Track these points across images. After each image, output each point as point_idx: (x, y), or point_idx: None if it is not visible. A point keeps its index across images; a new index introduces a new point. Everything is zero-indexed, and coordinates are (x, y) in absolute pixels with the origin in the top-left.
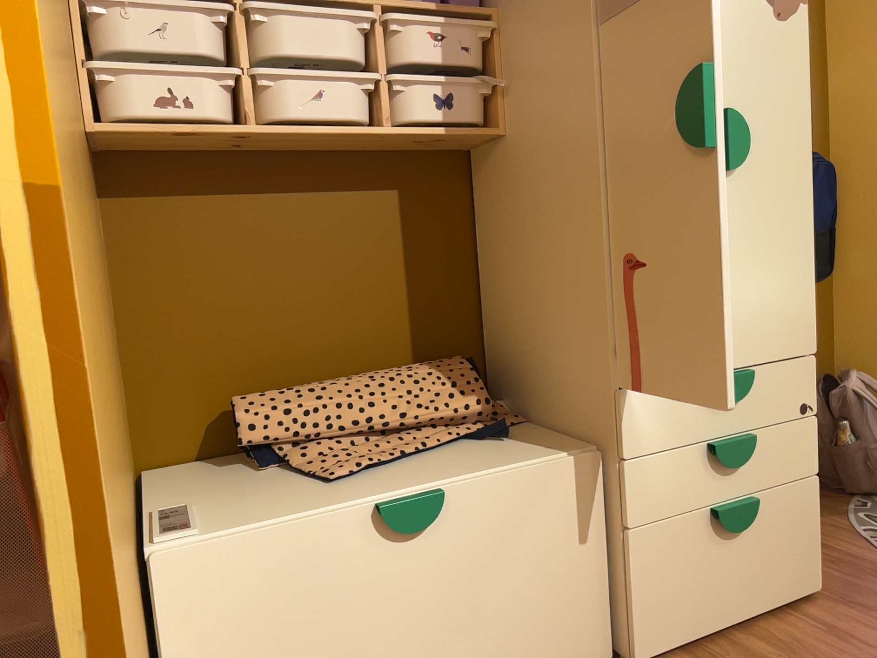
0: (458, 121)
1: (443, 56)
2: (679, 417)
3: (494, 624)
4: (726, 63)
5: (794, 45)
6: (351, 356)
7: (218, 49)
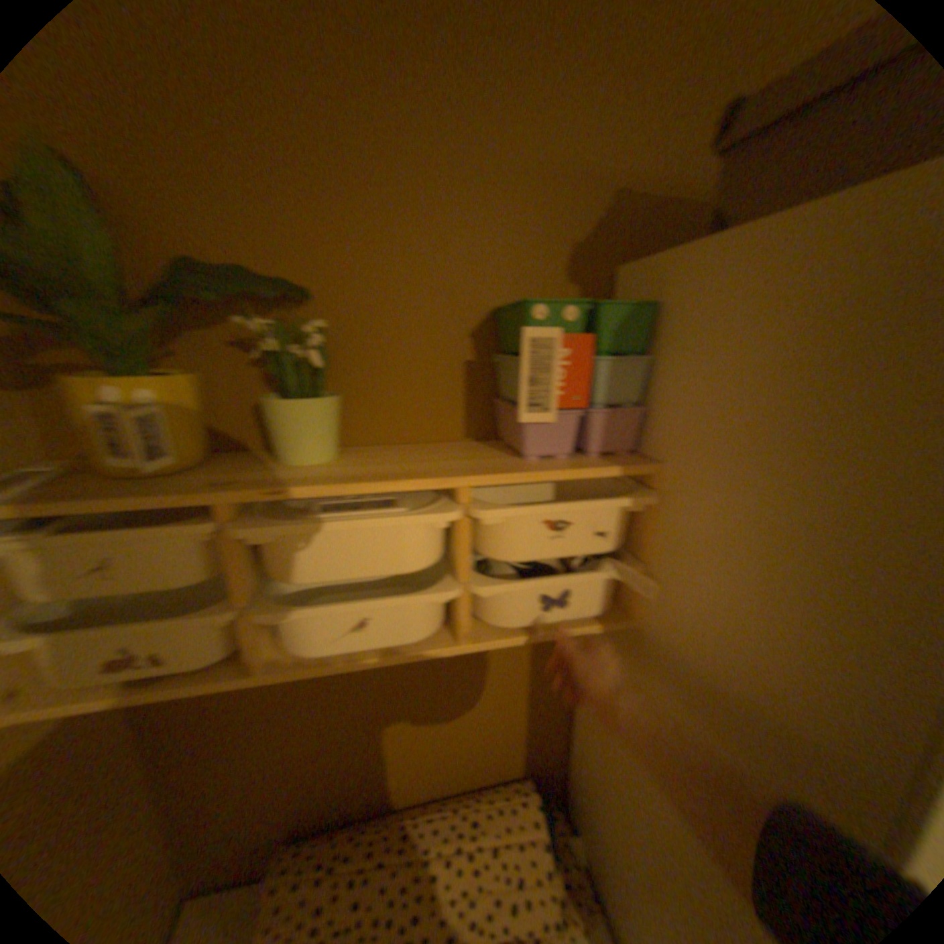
0: (572, 619)
1: (563, 545)
2: None
3: None
4: None
5: None
6: (417, 779)
7: (204, 571)
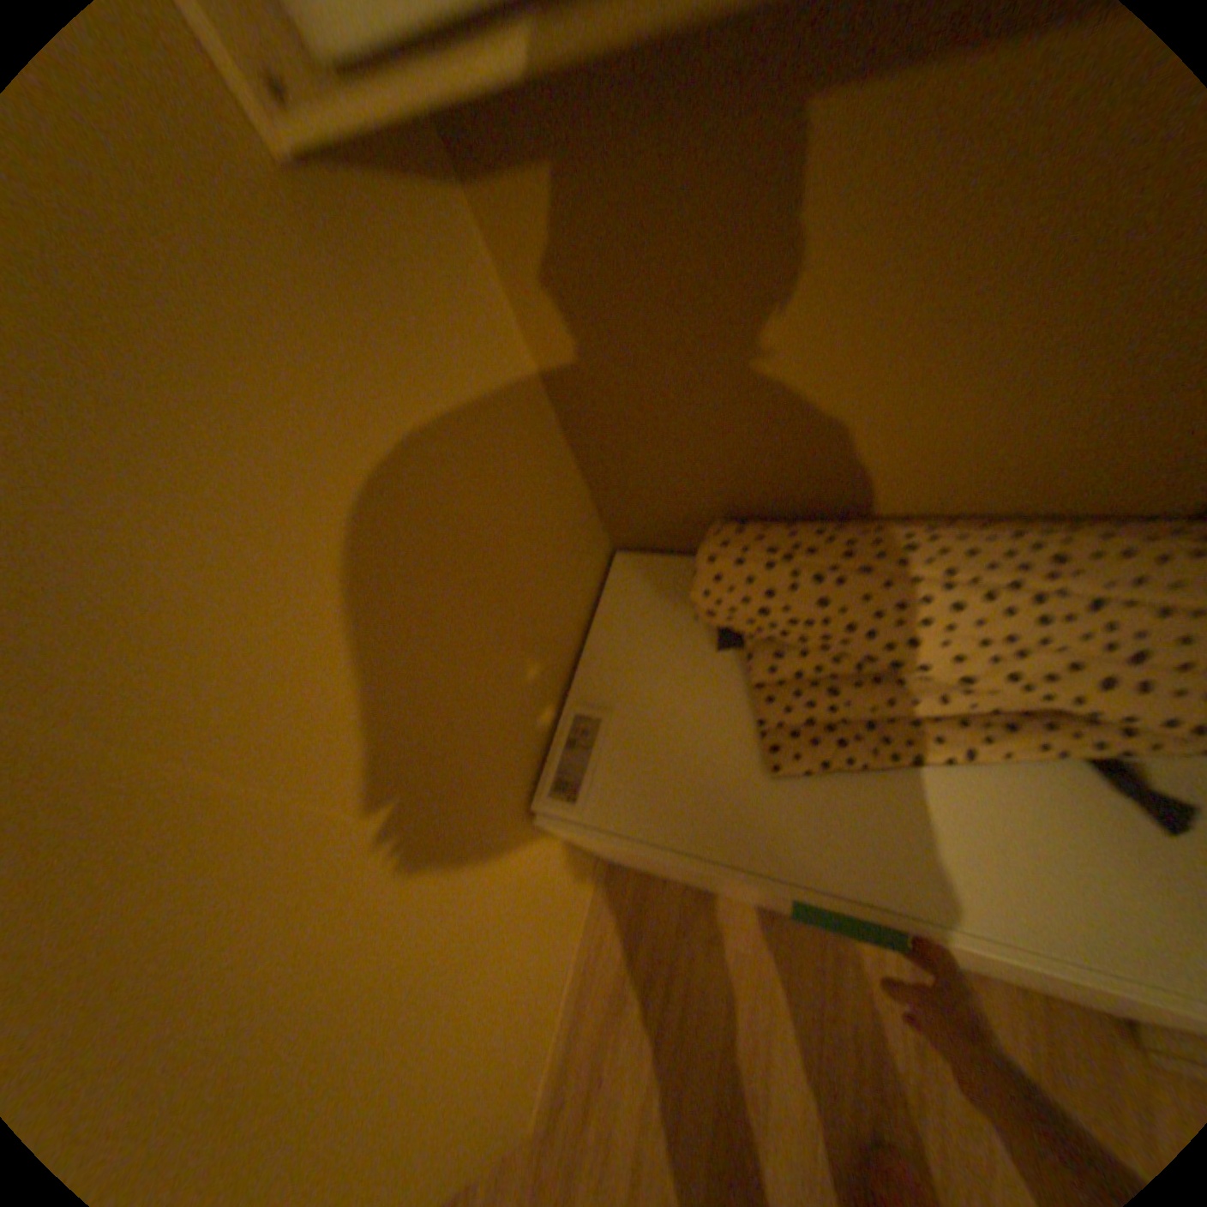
0: None
1: None
2: None
3: None
4: None
5: None
6: (948, 473)
7: None
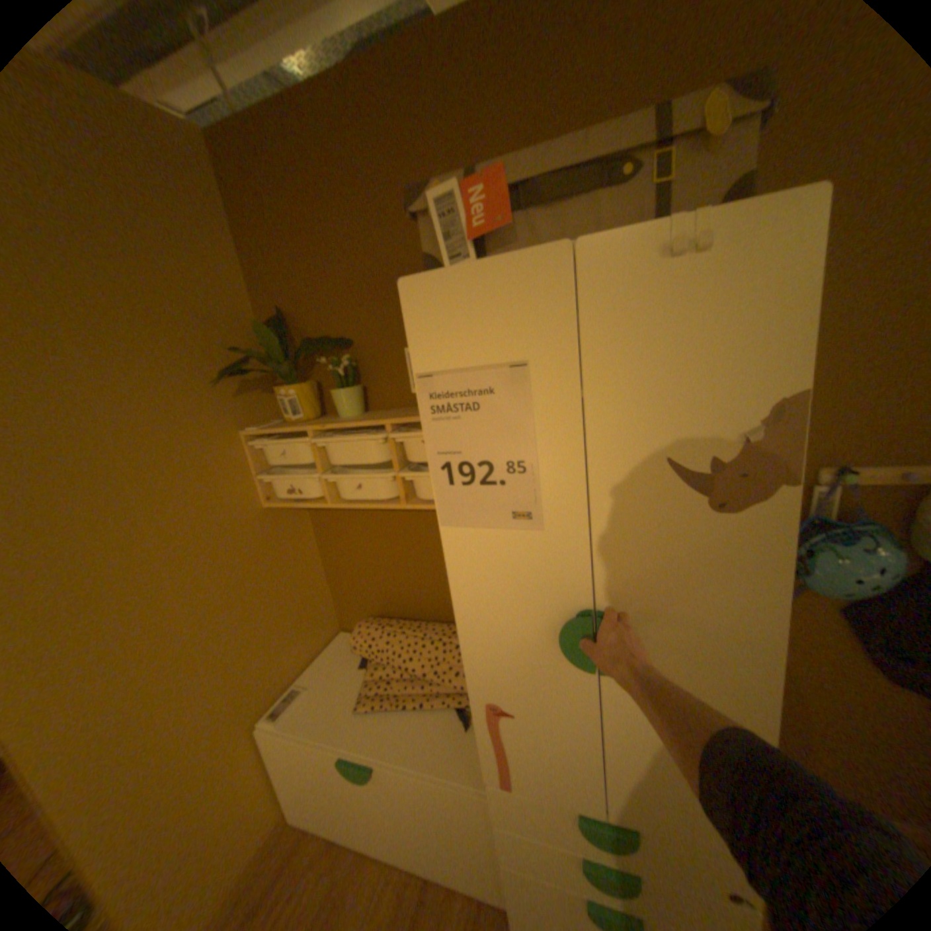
0: None
1: None
2: (547, 826)
3: (416, 842)
4: (609, 562)
5: (754, 542)
6: (435, 606)
7: (310, 459)
